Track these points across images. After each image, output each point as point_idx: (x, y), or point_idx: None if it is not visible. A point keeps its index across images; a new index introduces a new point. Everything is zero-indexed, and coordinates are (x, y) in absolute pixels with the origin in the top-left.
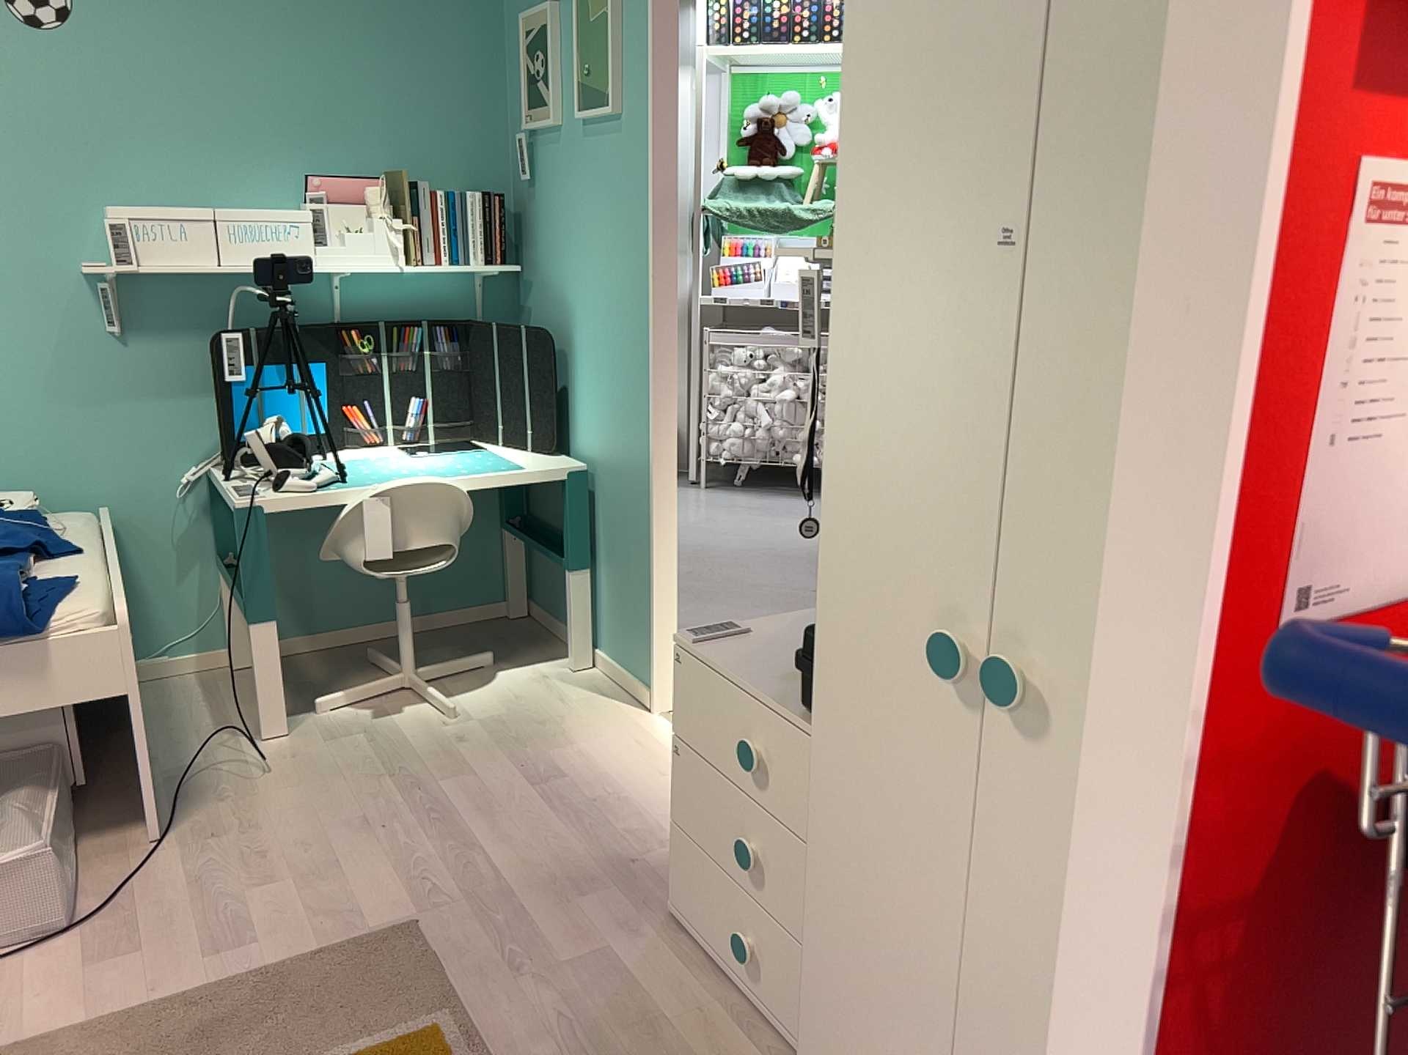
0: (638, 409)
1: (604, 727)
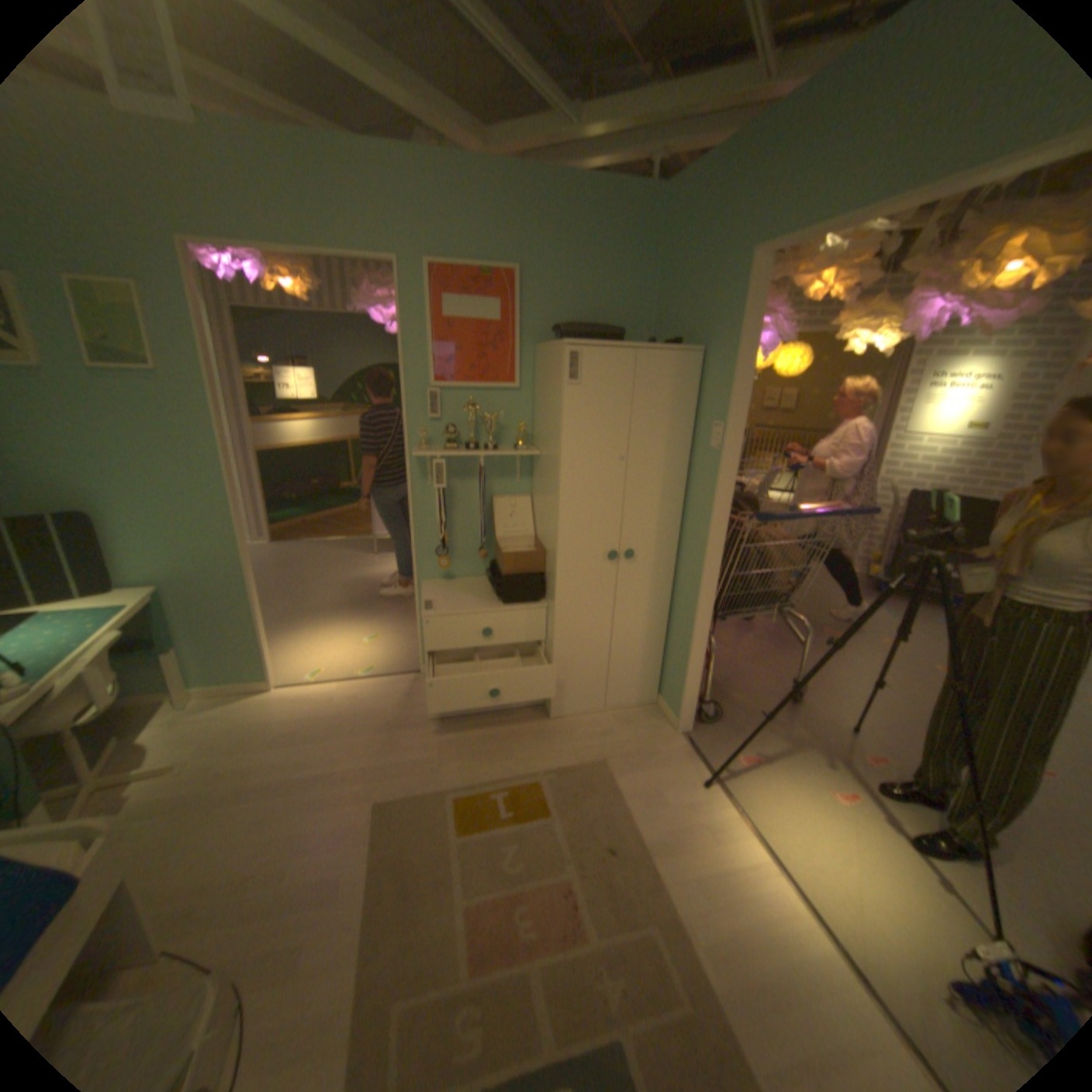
0: (217, 543)
1: (262, 711)
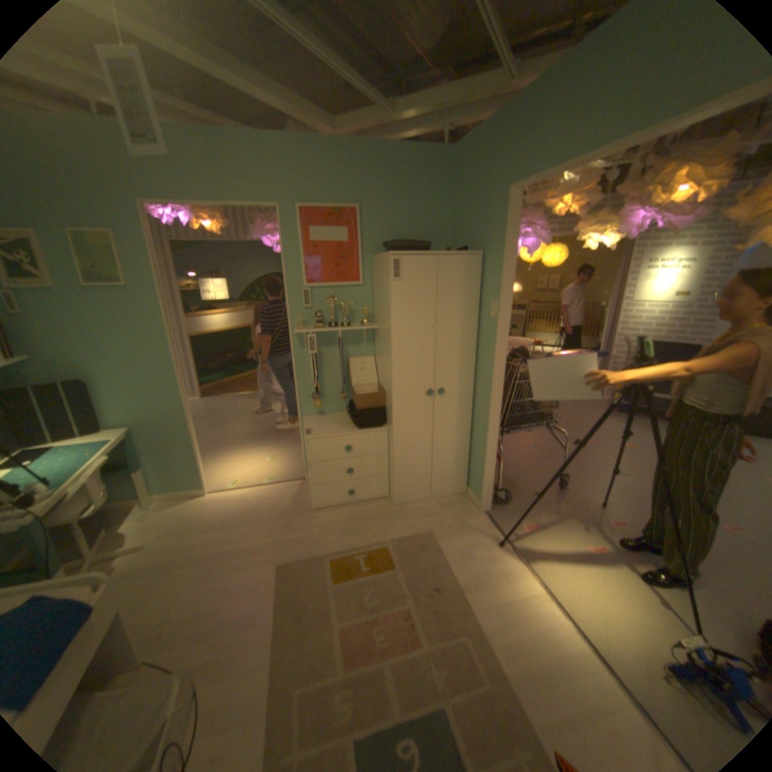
0: (167, 396)
1: (201, 508)
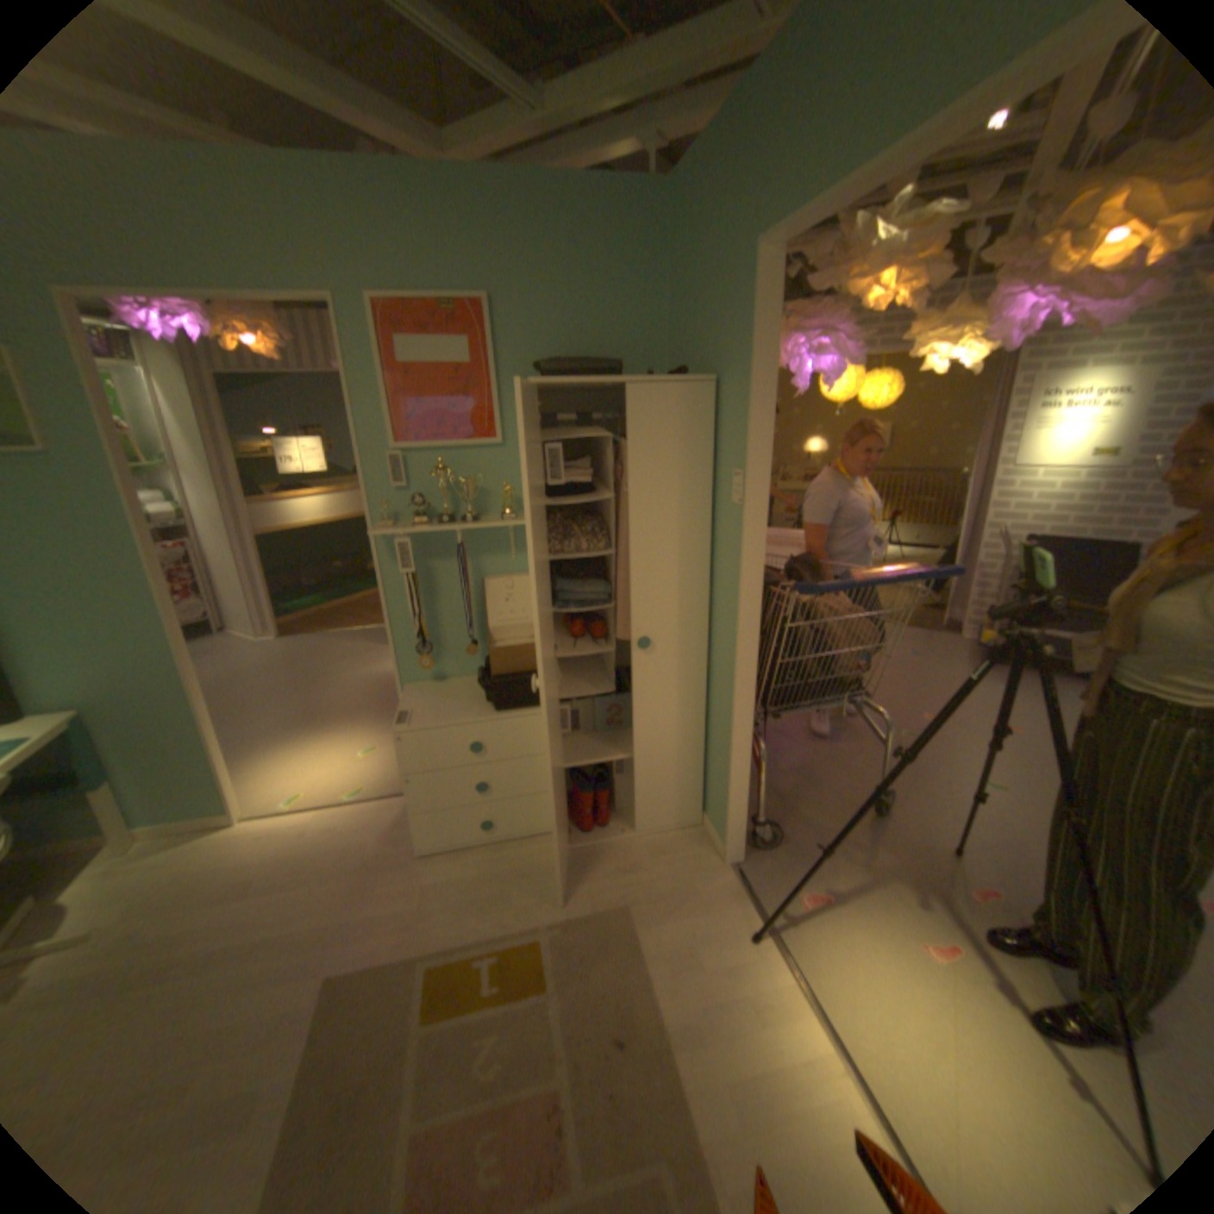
0: (148, 652)
1: (218, 851)
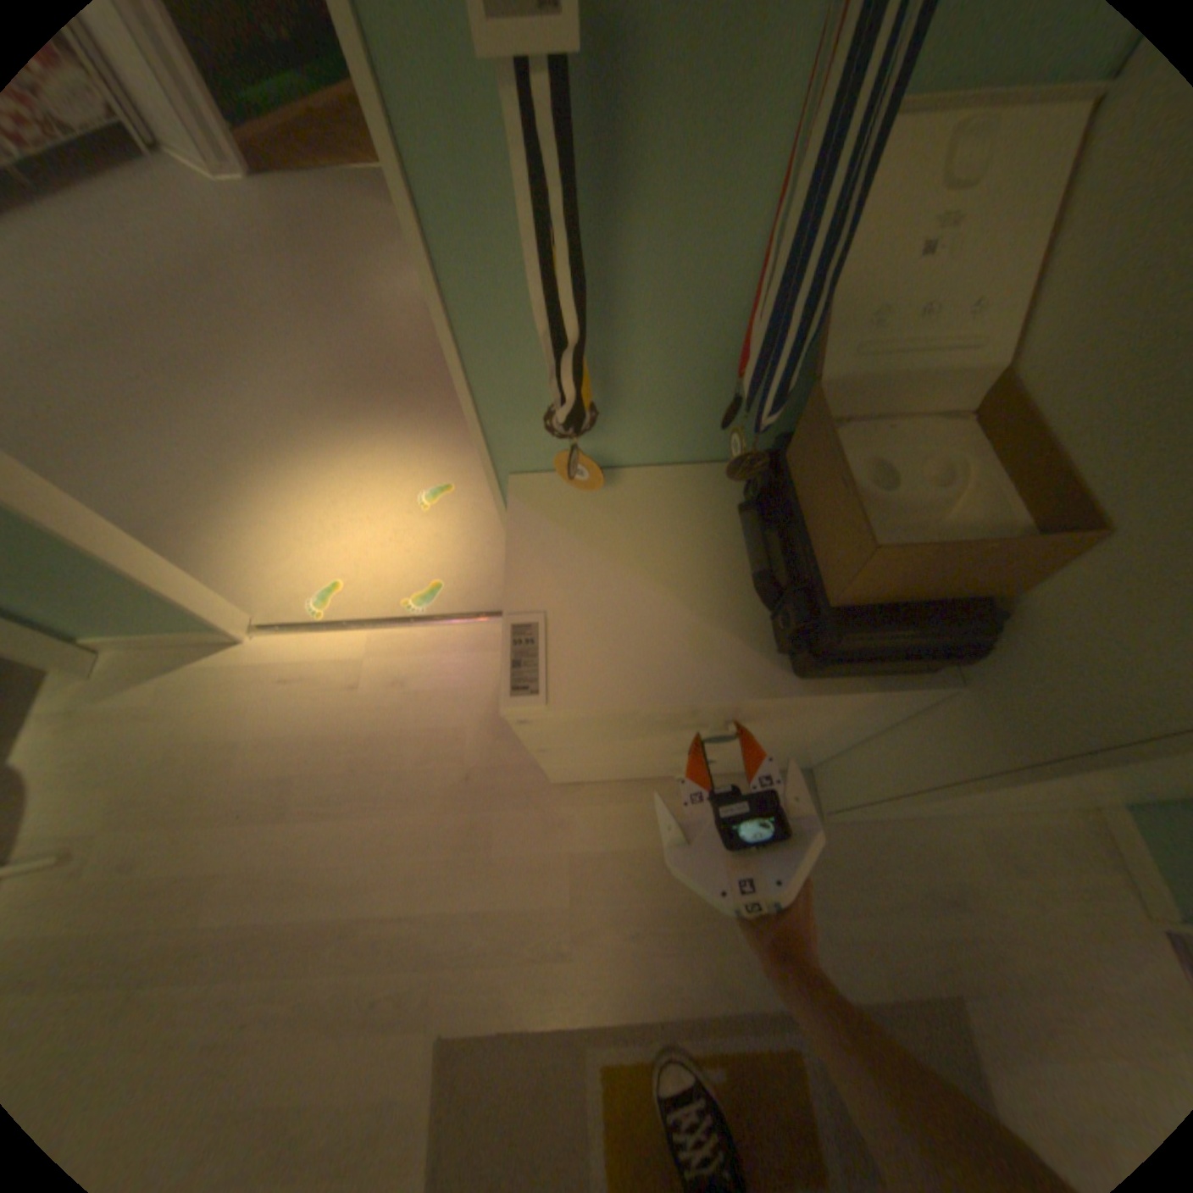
0: None
1: (226, 699)
